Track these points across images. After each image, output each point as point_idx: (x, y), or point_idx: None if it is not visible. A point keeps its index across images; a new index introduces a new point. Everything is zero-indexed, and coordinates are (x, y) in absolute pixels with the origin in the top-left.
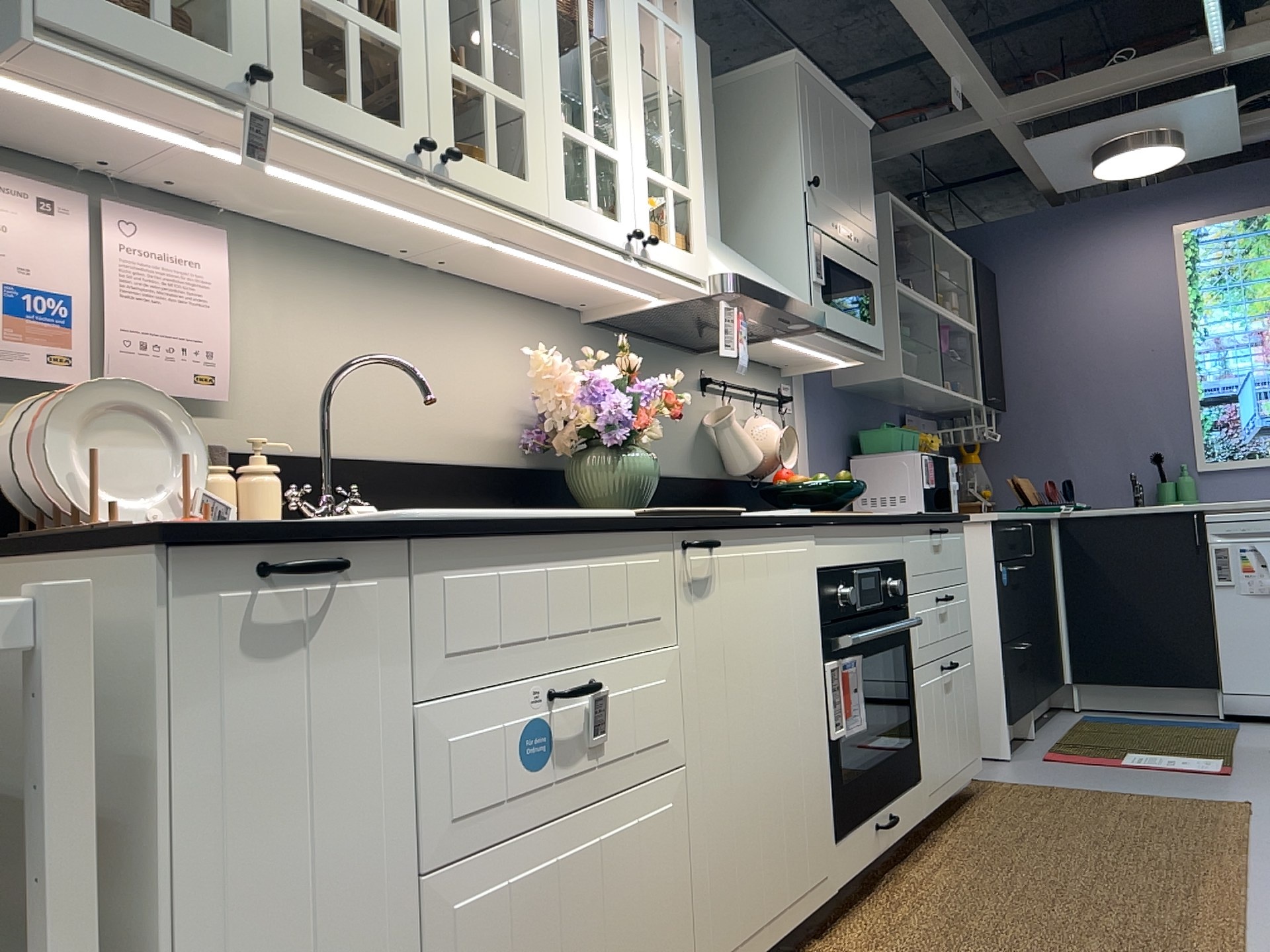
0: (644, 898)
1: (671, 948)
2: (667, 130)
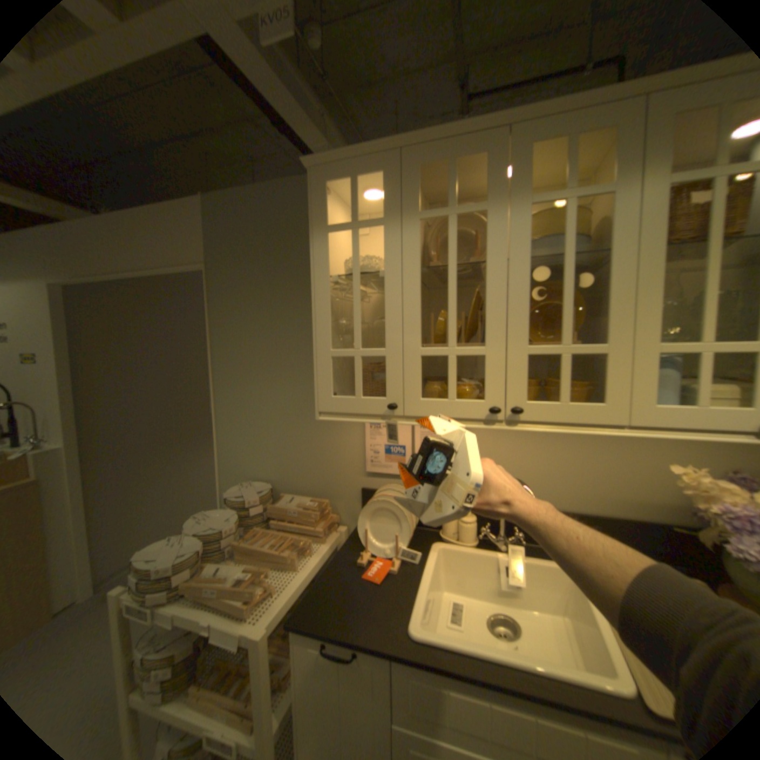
0: None
1: None
2: None
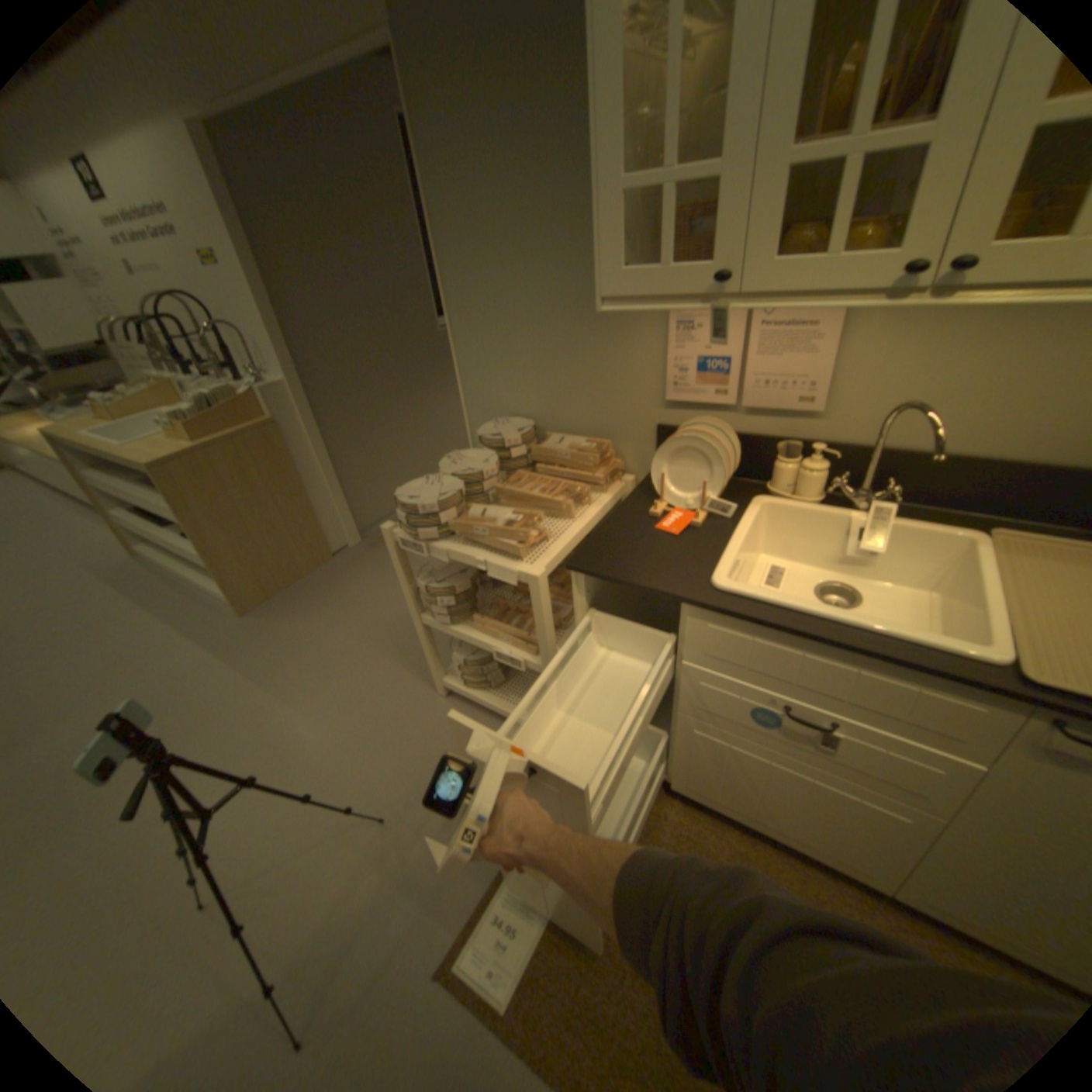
0: (854, 829)
1: (876, 863)
2: None
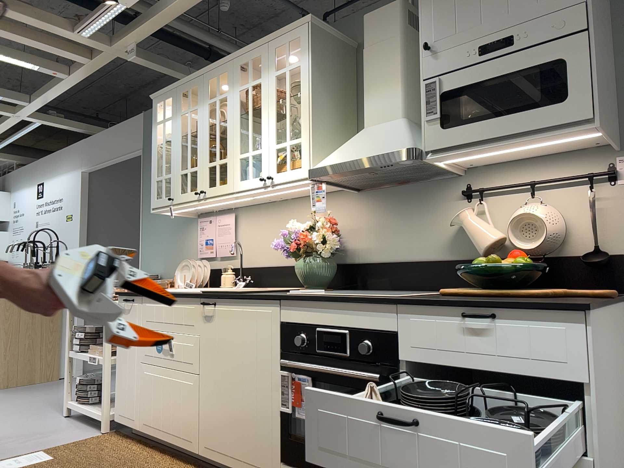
0: (182, 404)
1: (190, 426)
2: (287, 119)
